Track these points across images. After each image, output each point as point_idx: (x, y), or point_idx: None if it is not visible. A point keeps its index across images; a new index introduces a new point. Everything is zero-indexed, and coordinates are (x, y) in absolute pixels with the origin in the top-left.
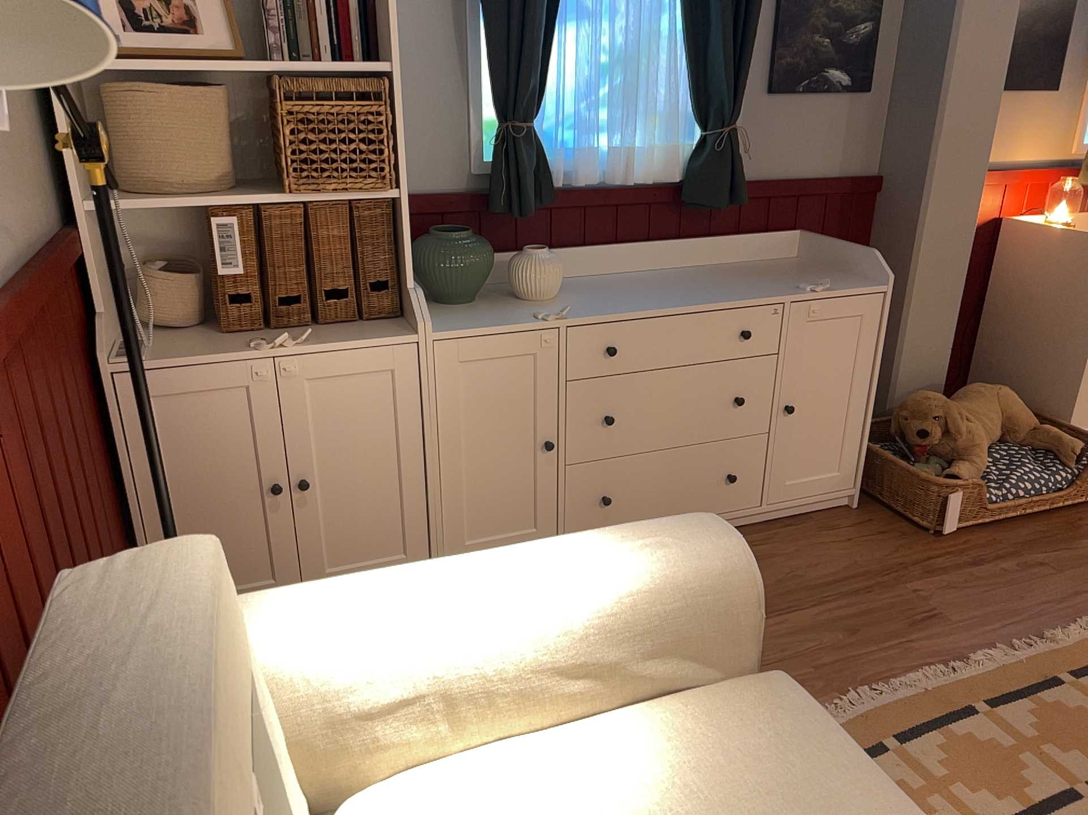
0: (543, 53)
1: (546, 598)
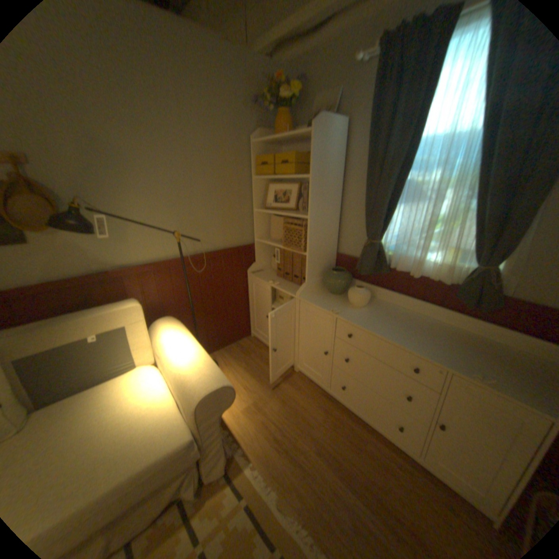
0: (388, 214)
1: (177, 363)
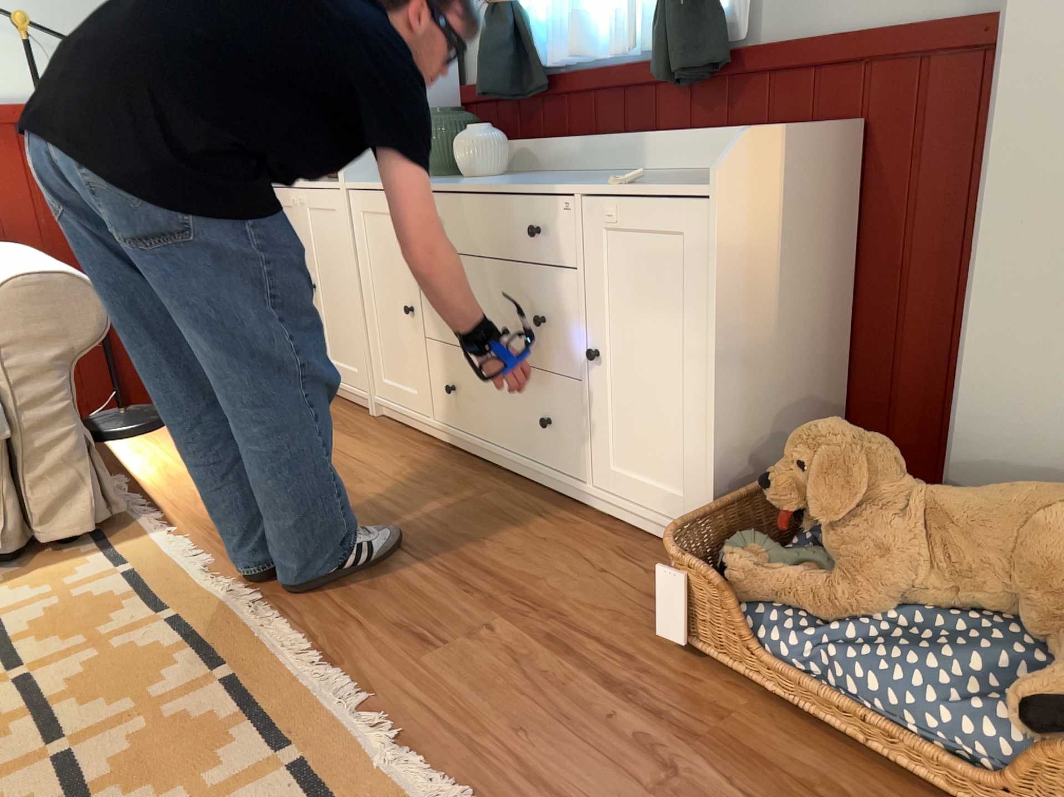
0: None
1: None
